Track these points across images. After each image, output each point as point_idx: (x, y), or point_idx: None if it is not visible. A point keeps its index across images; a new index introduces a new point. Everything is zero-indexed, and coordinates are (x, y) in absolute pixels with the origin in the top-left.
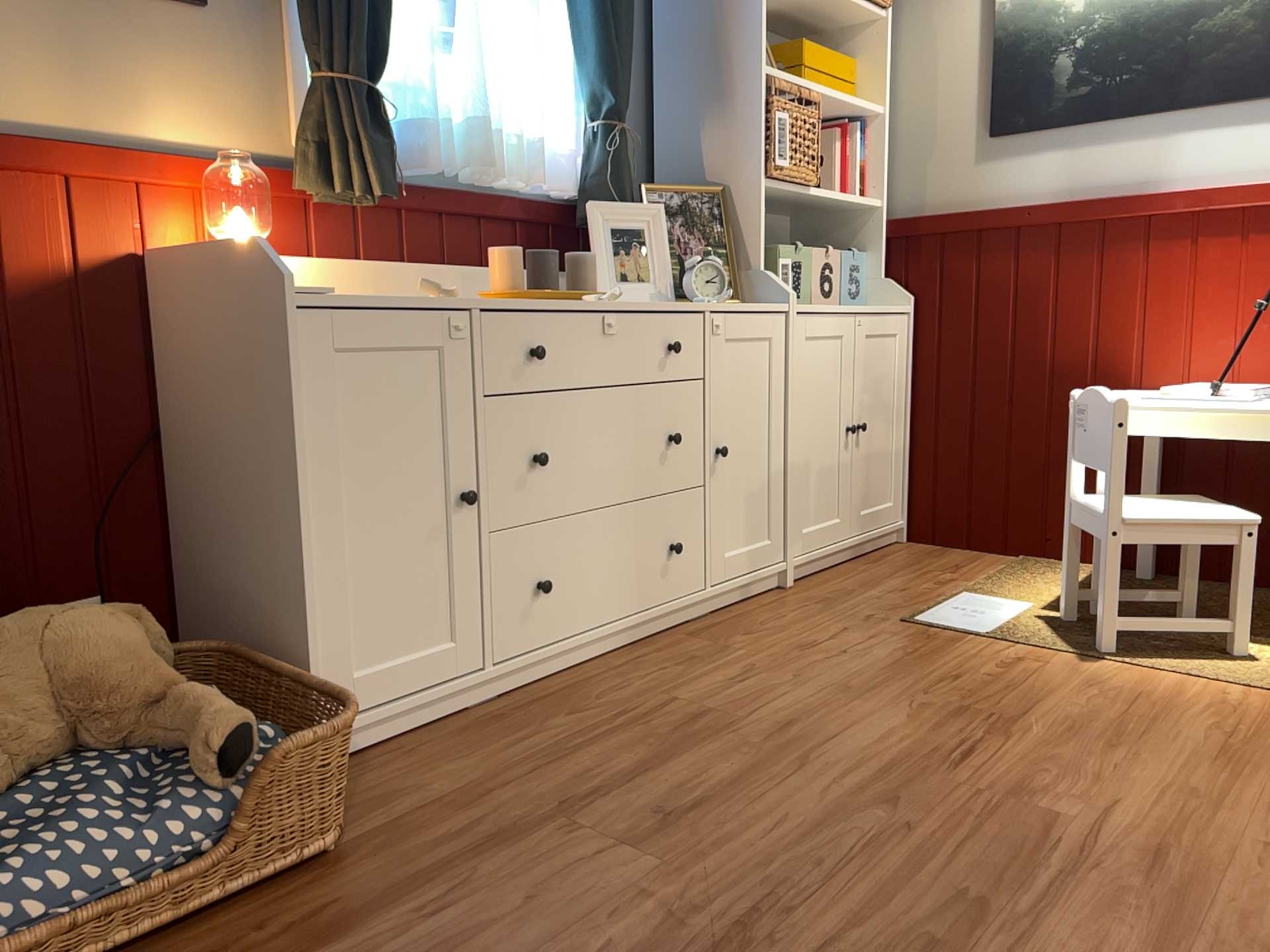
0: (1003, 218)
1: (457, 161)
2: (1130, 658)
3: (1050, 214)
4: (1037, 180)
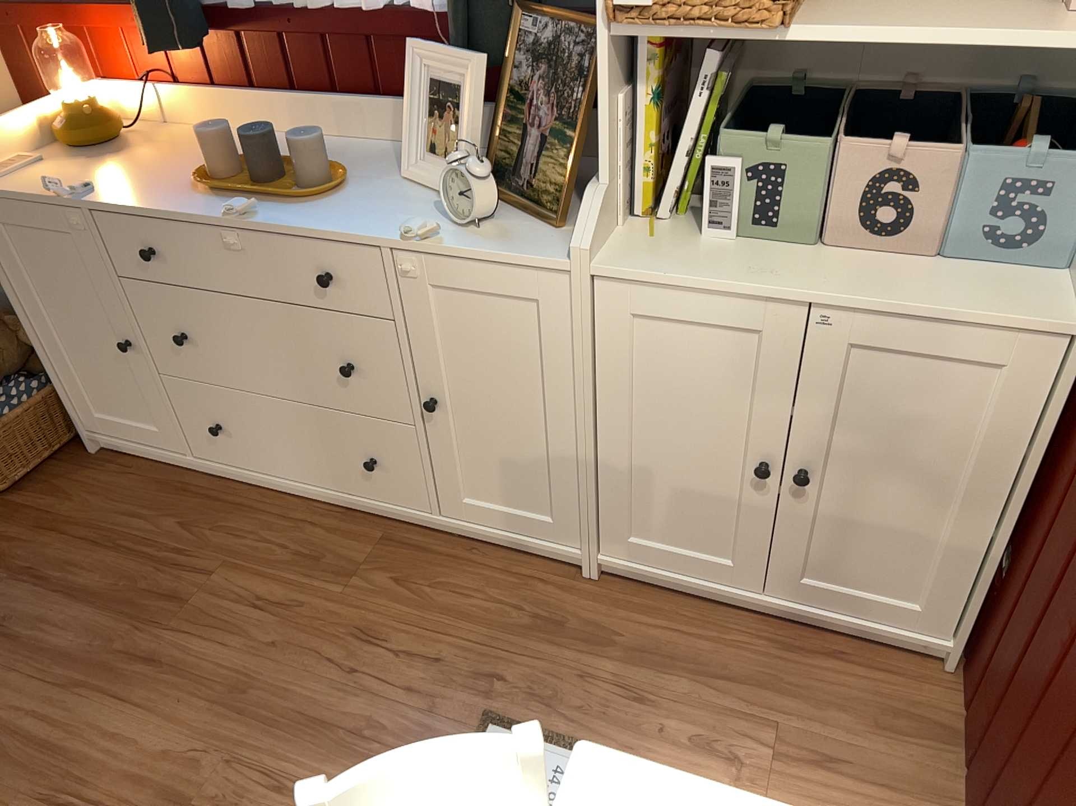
0: None
1: None
2: None
3: None
4: None
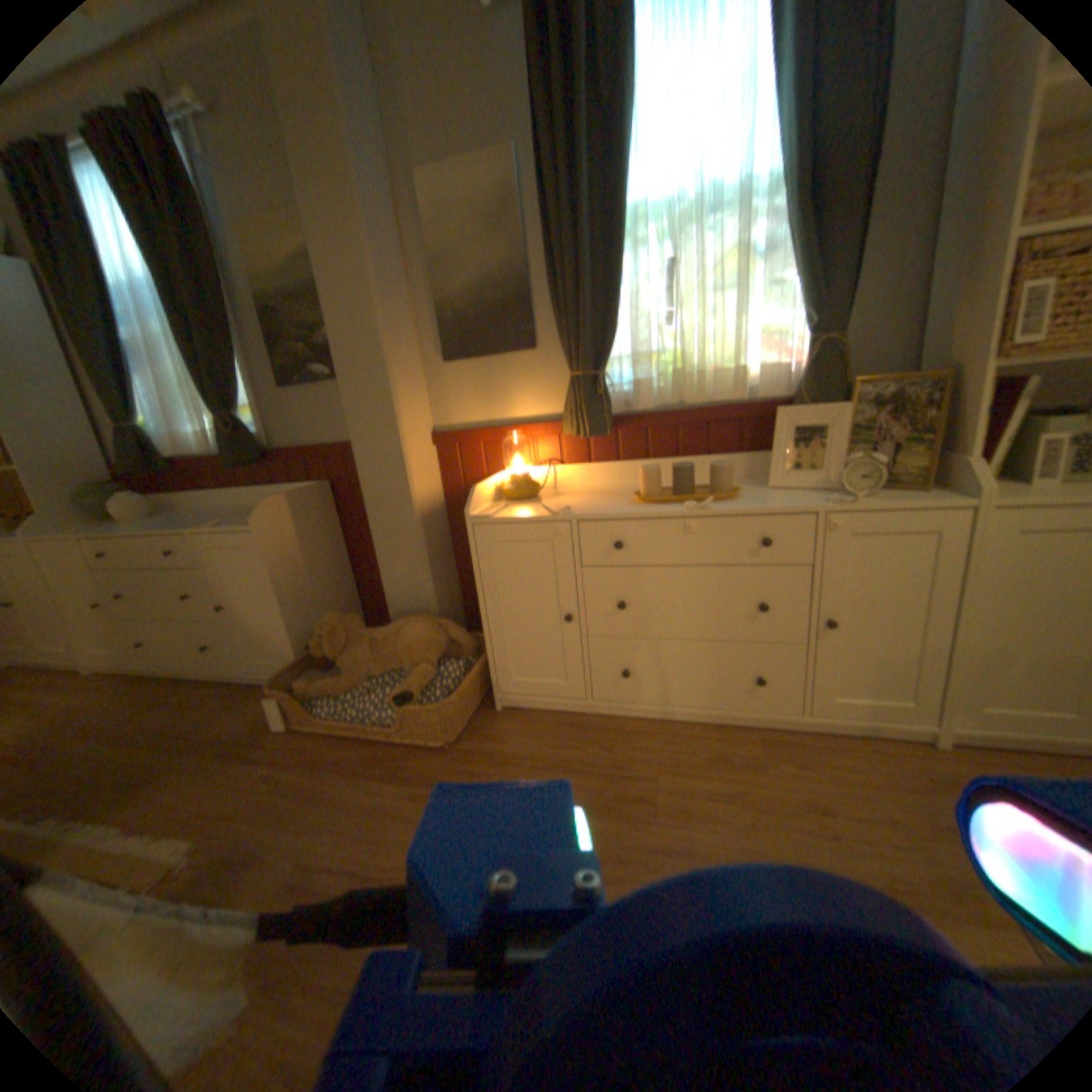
0: None
1: (676, 394)
2: None
3: None
4: None
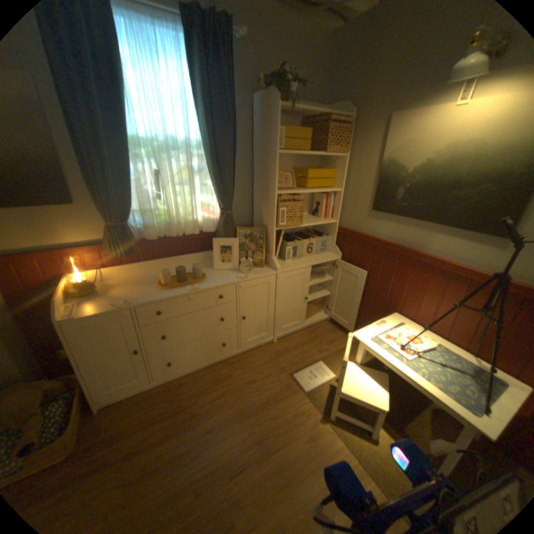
0: (371, 240)
1: (167, 231)
2: (336, 428)
3: (385, 246)
4: (385, 231)
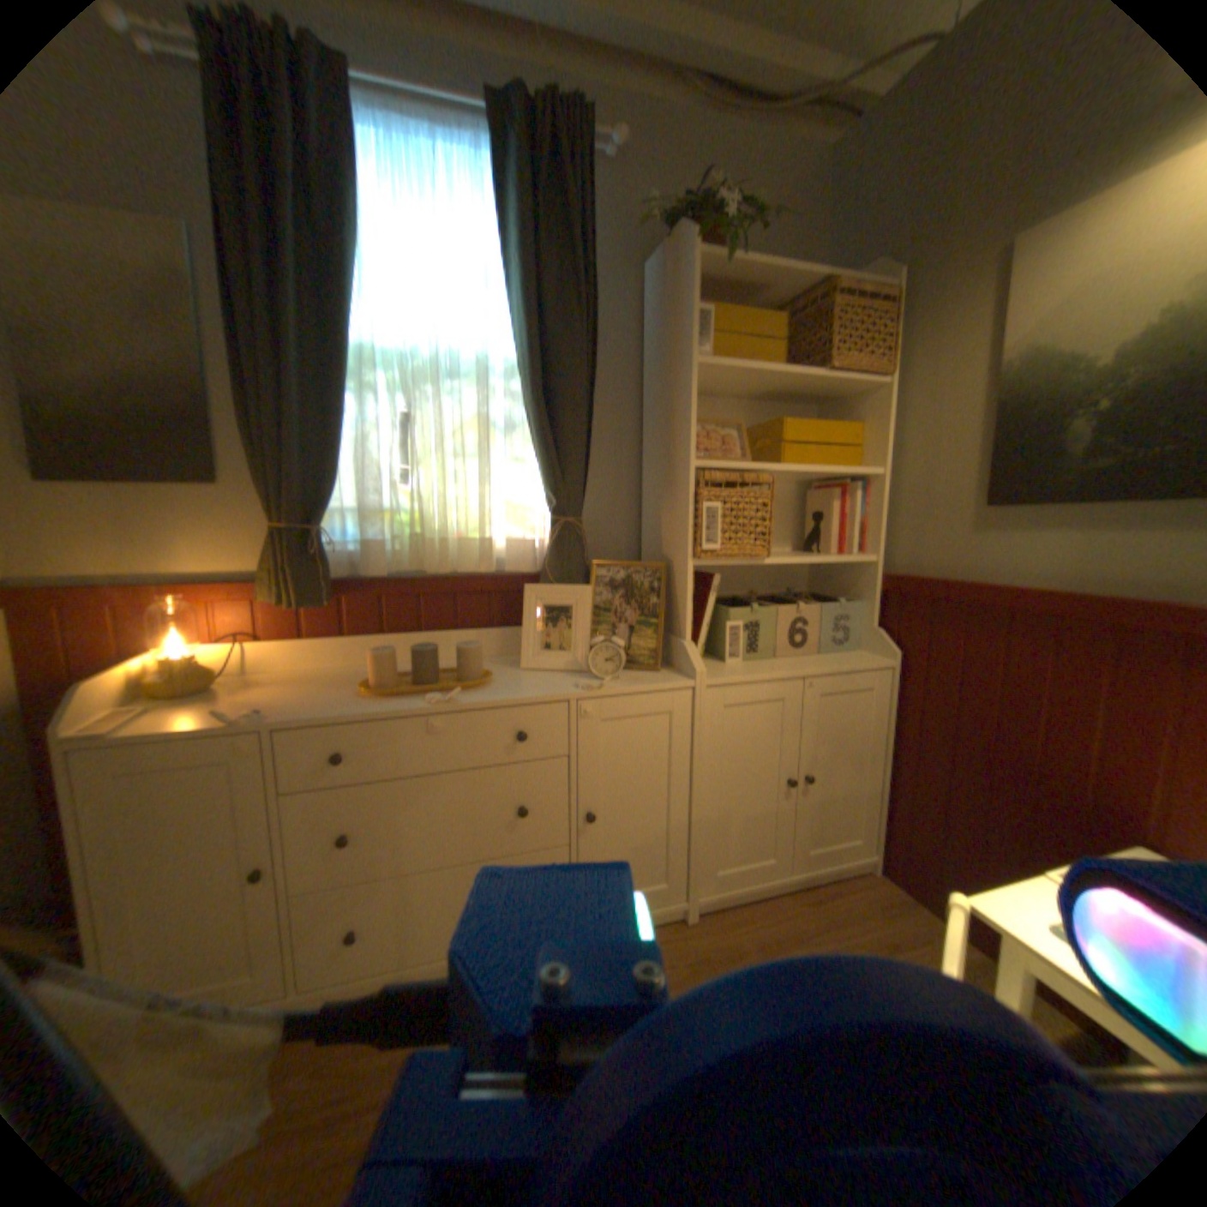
0: (996, 596)
1: (416, 561)
2: None
3: (1051, 604)
4: (1042, 559)
